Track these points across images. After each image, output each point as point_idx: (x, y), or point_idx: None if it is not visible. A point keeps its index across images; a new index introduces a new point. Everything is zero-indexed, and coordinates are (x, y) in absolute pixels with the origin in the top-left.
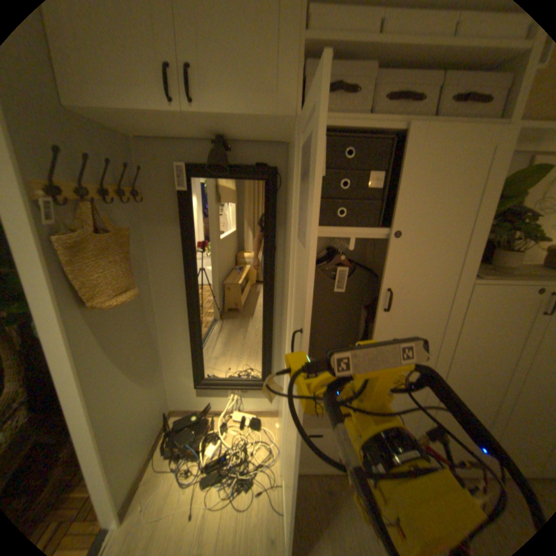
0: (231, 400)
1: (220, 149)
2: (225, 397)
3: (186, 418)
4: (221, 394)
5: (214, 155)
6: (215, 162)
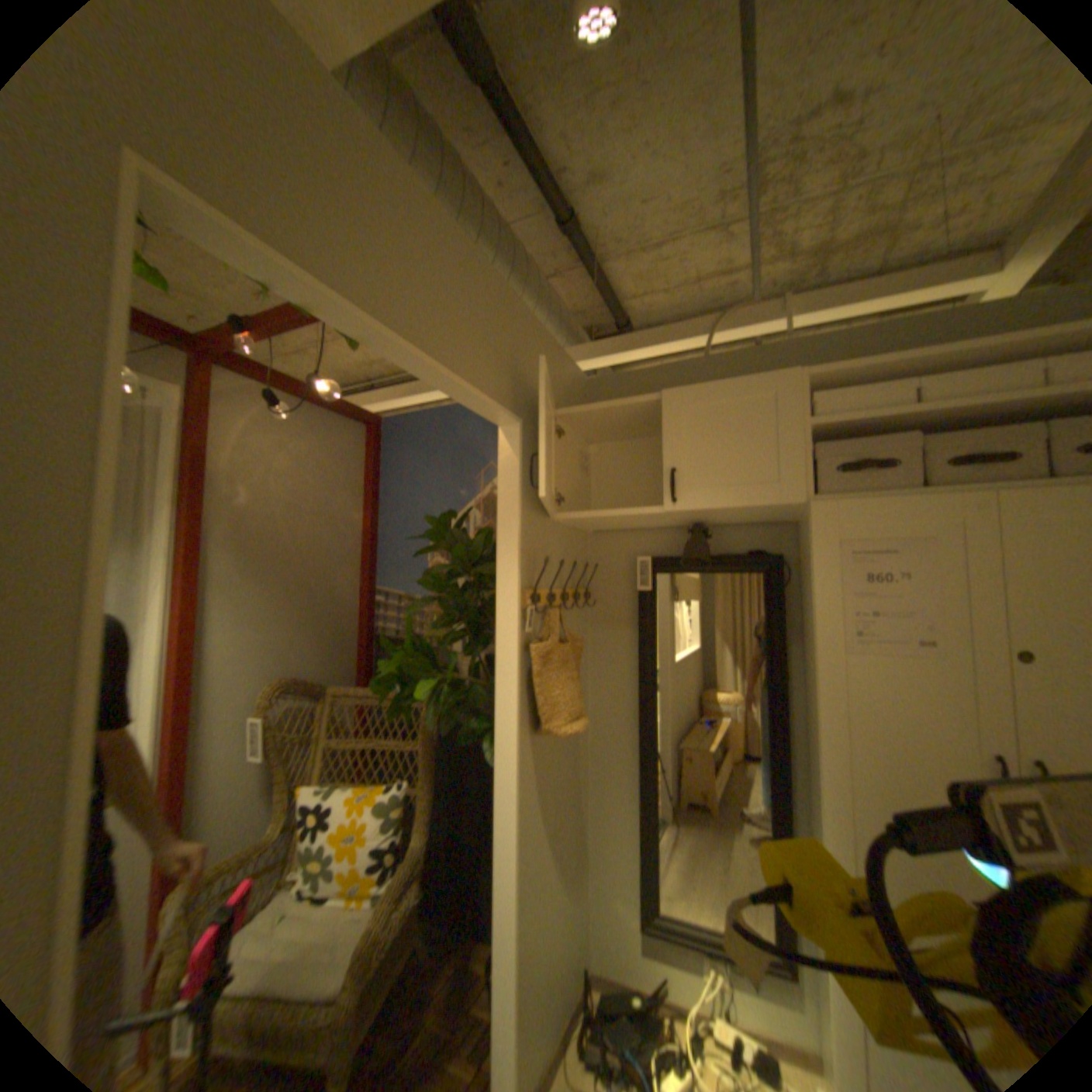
0: (711, 983)
1: (696, 538)
2: (697, 978)
3: (621, 998)
4: (689, 966)
5: (687, 545)
6: (688, 553)
